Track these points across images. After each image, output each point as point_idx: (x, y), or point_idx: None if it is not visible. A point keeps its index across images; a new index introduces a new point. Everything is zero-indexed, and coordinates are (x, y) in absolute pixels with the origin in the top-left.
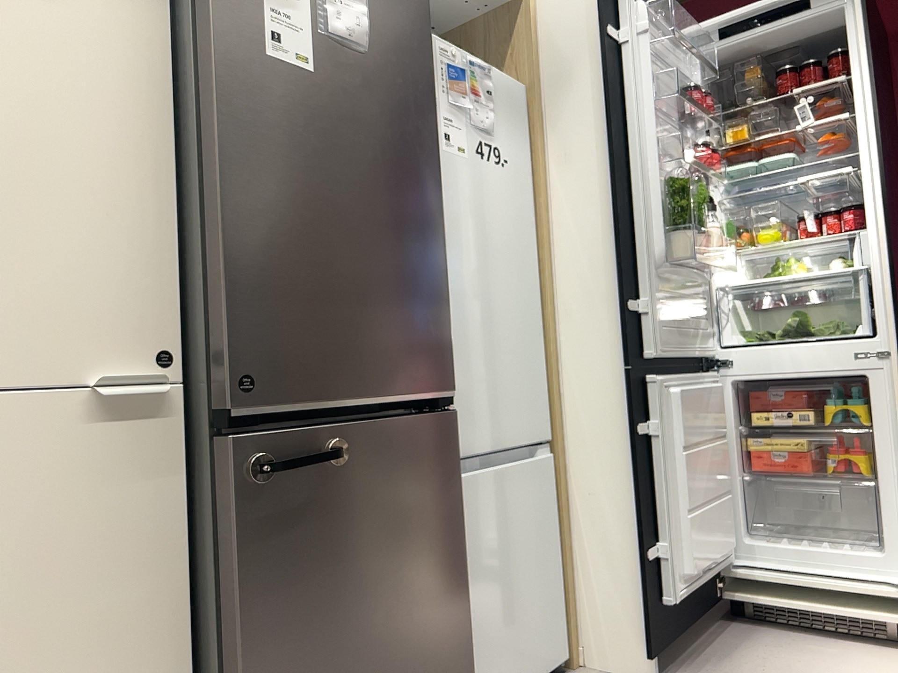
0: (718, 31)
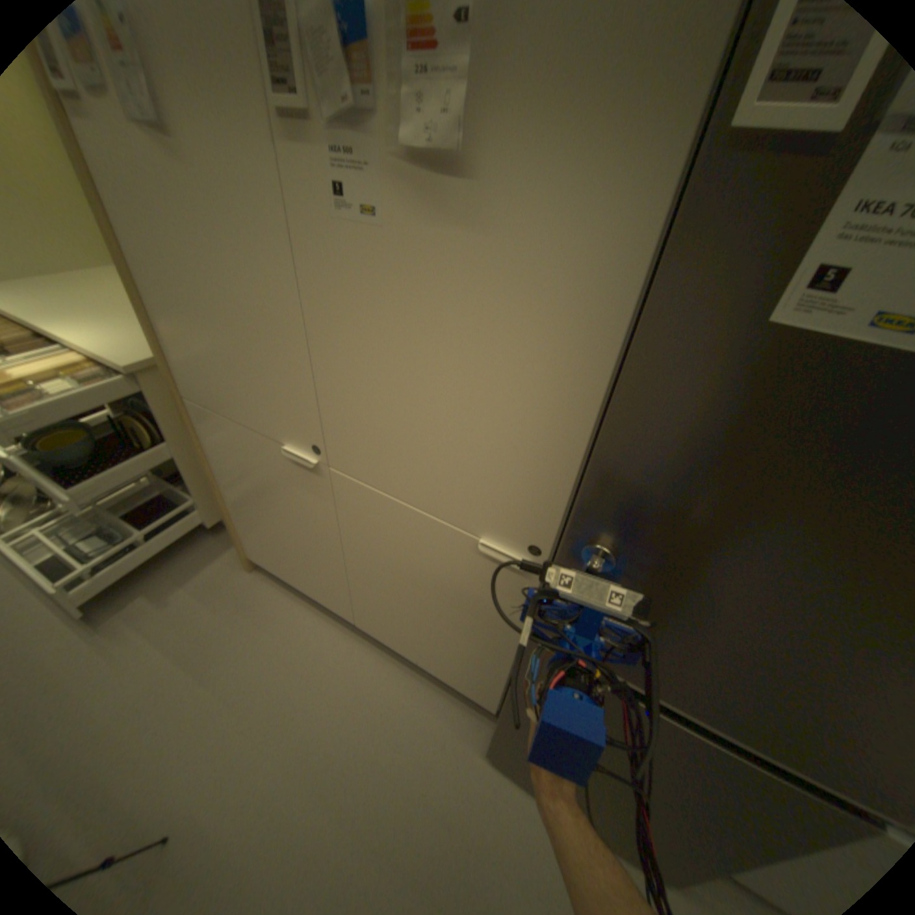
0: None
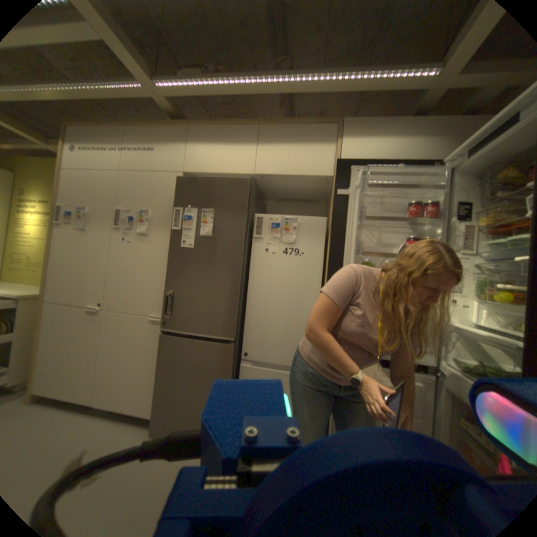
0: (466, 153)
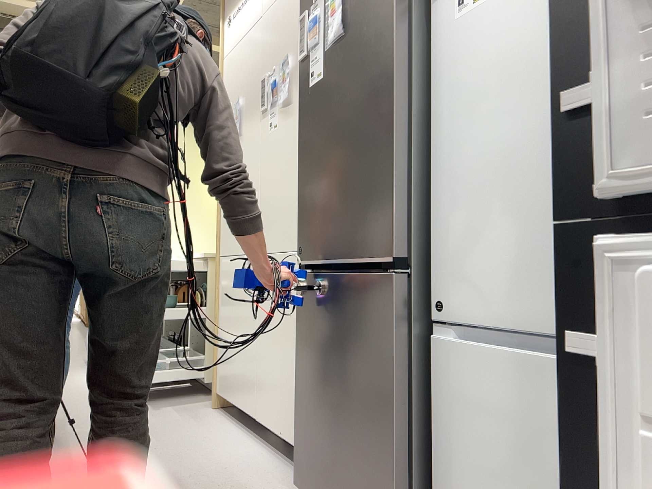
0: None
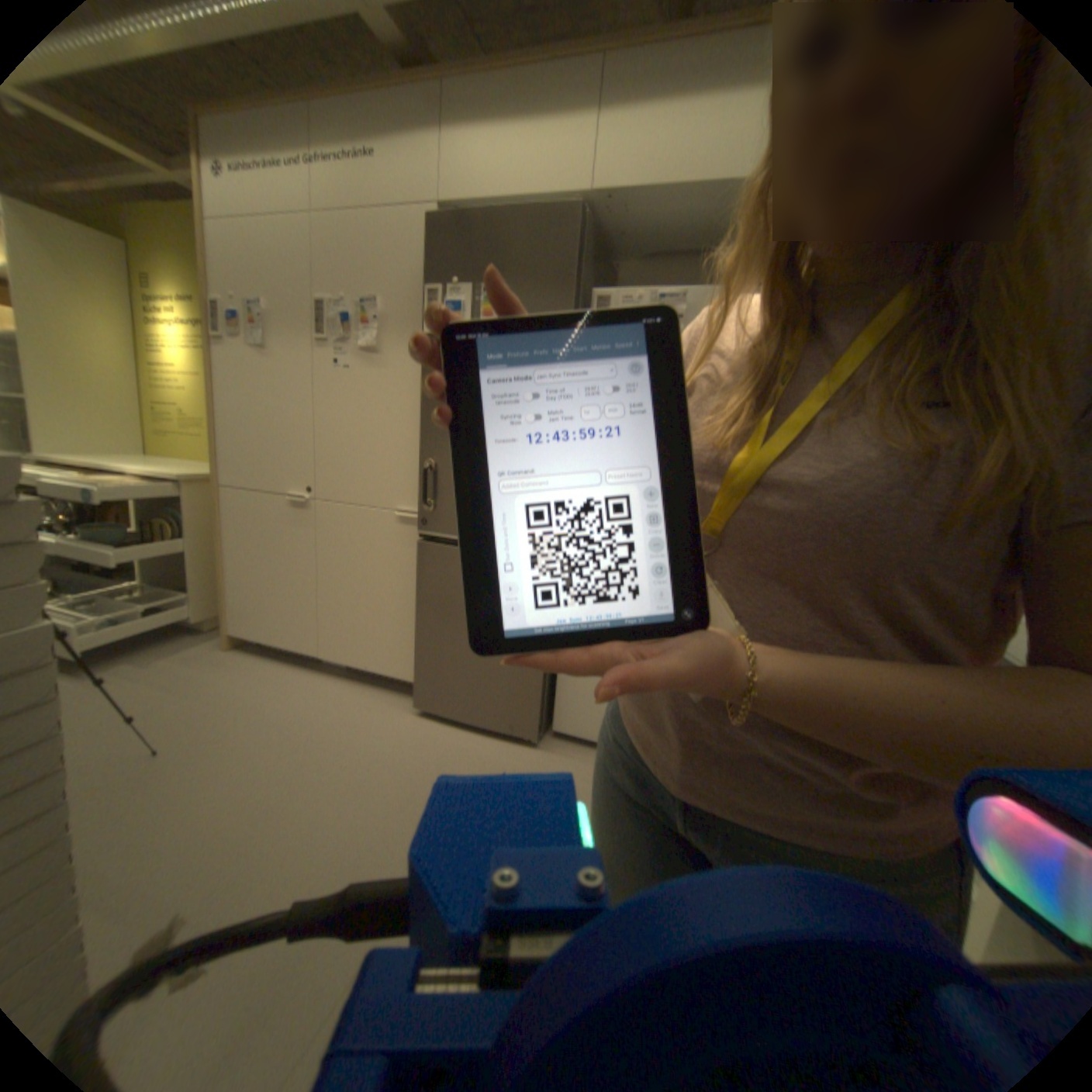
0: None
